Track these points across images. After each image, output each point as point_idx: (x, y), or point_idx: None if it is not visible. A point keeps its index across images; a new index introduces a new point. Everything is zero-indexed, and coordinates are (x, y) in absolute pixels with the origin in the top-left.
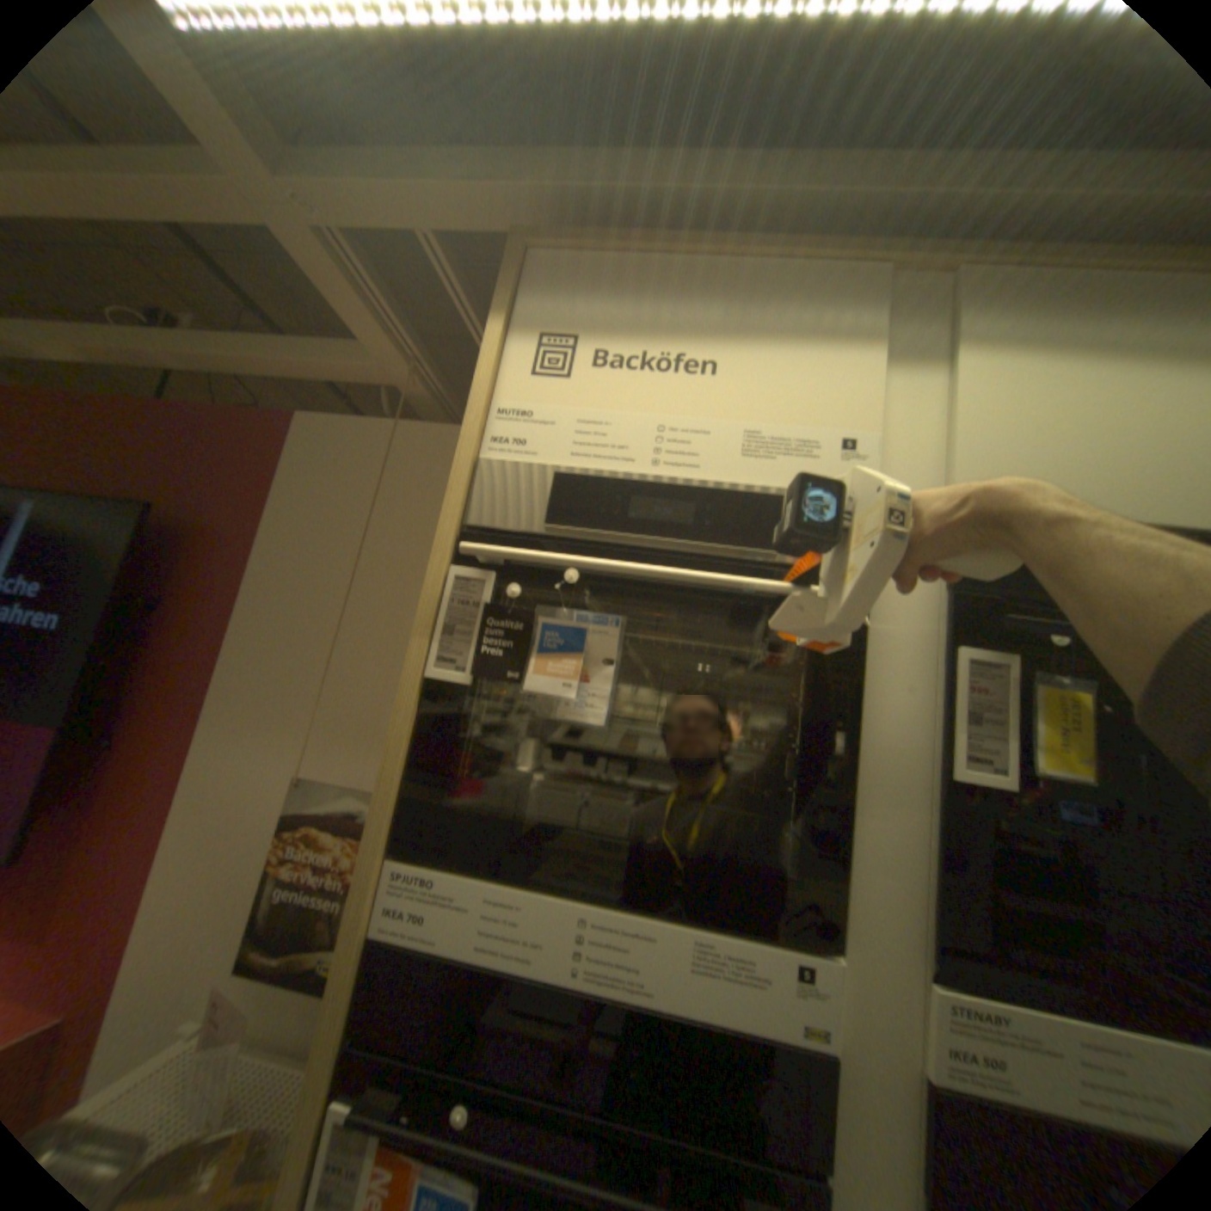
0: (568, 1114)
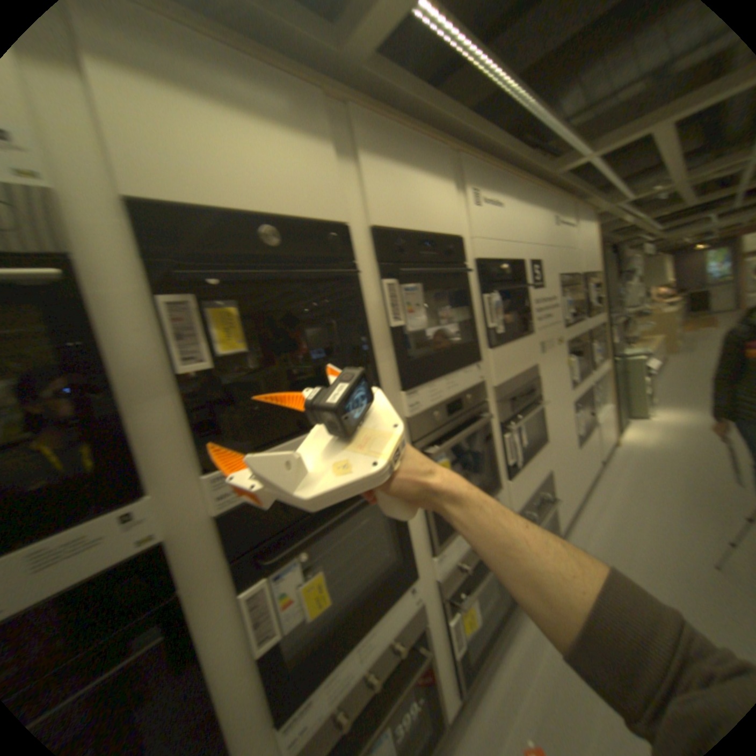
0: None
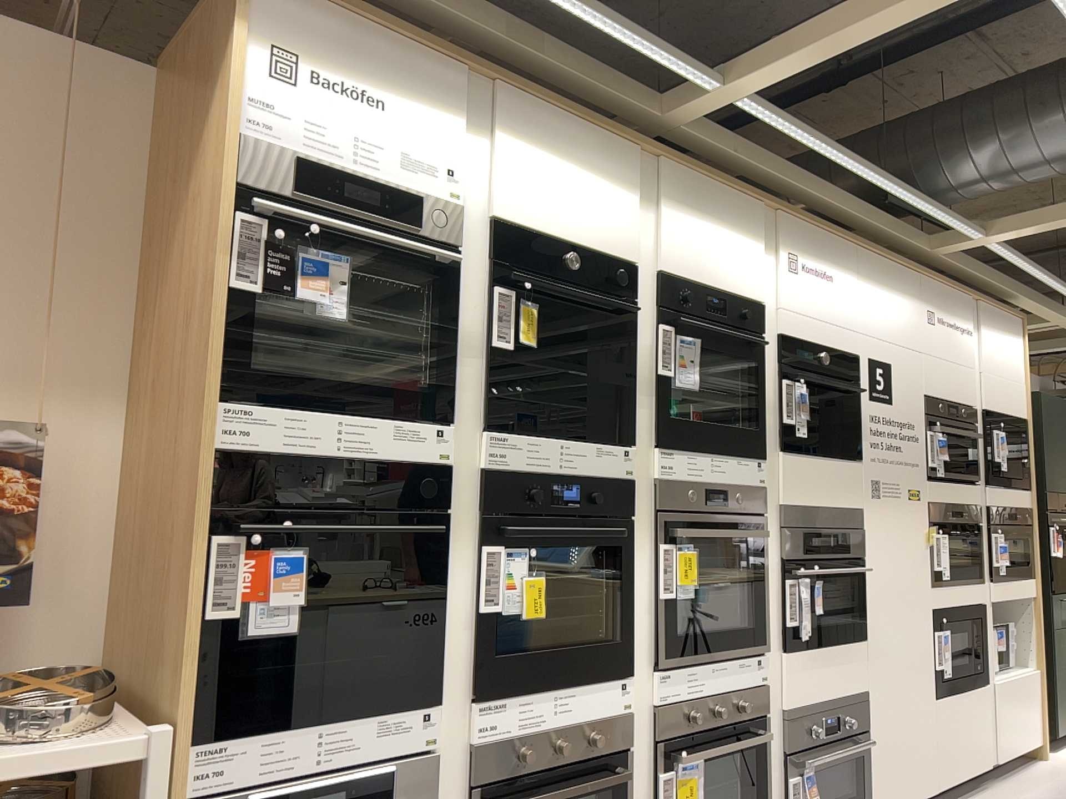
0: (350, 512)
